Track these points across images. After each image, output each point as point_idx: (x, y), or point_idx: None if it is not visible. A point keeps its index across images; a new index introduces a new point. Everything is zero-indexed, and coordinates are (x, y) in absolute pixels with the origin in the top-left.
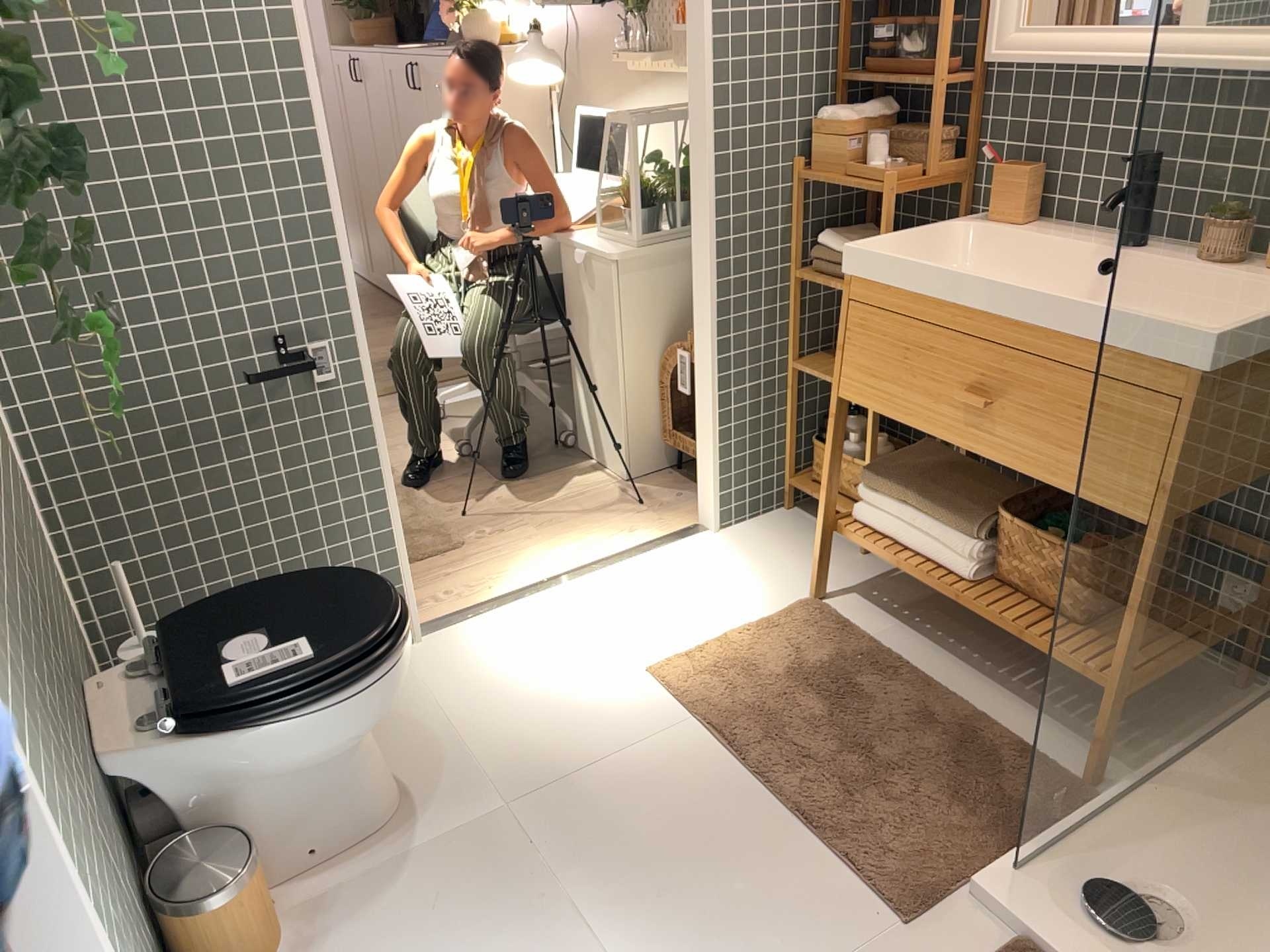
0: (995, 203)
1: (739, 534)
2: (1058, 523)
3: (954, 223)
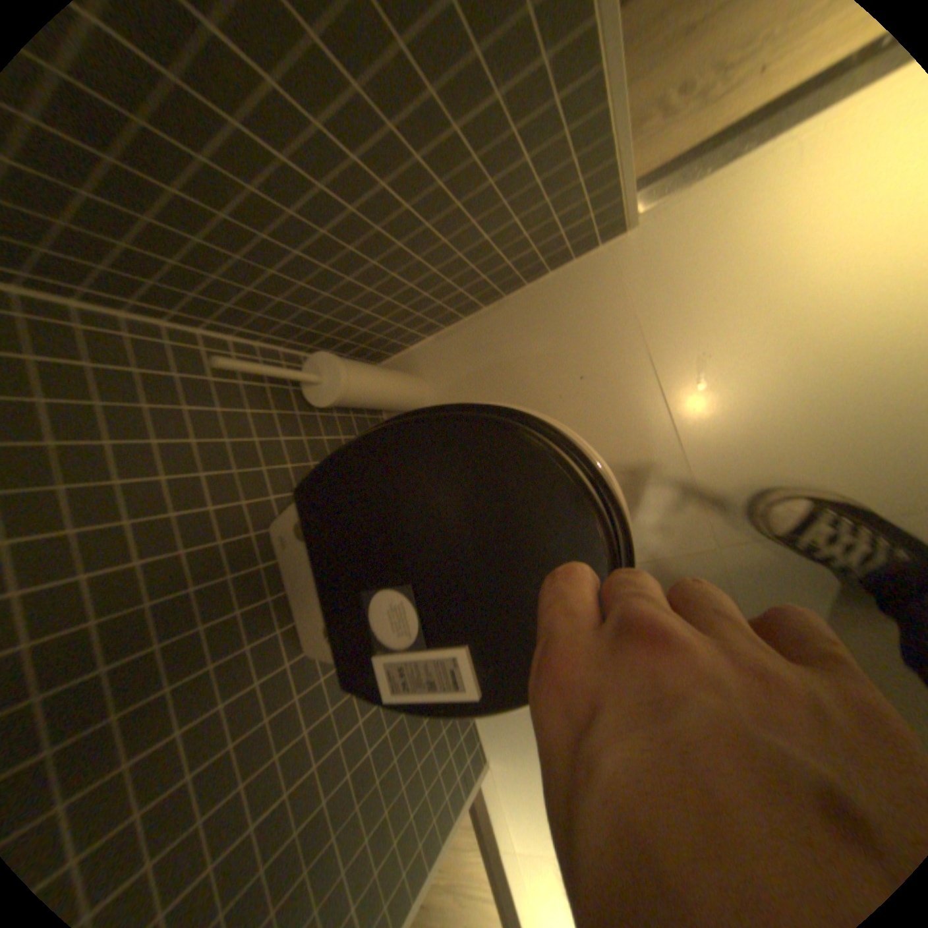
0: None
1: None
2: None
3: None
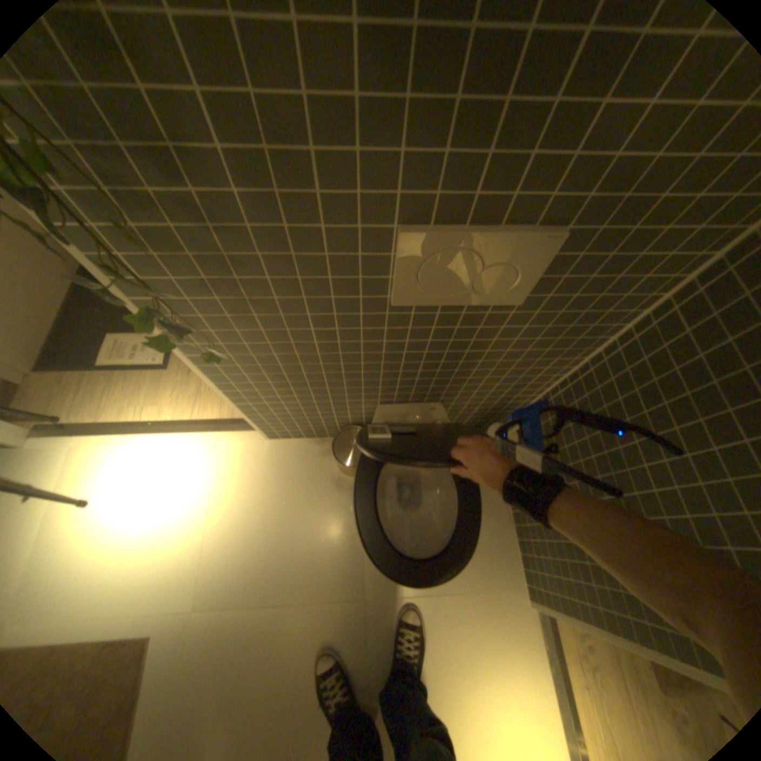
0: None
1: None
2: None
3: None
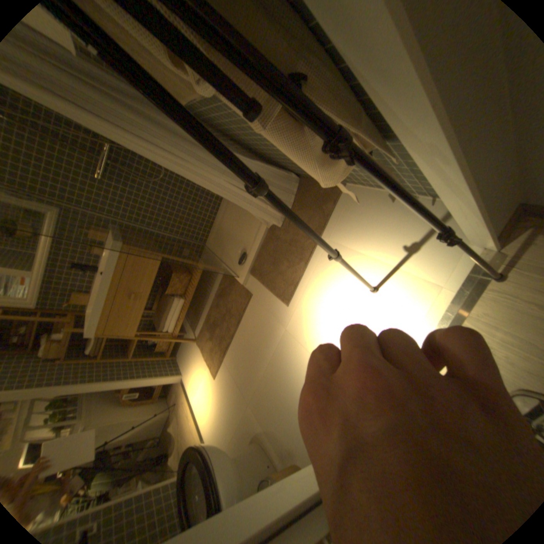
0: (81, 306)
1: (181, 369)
2: (169, 283)
3: (84, 314)
